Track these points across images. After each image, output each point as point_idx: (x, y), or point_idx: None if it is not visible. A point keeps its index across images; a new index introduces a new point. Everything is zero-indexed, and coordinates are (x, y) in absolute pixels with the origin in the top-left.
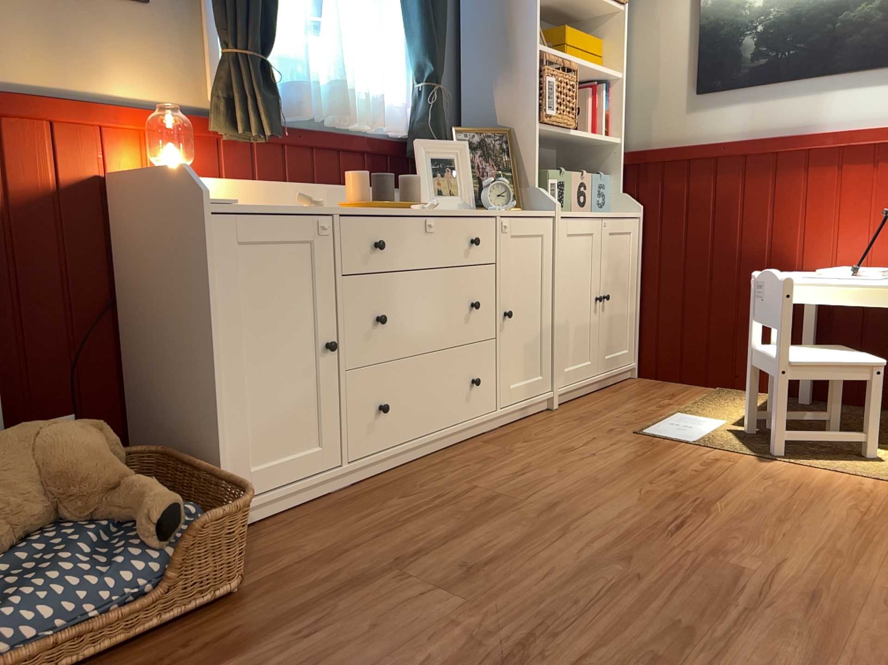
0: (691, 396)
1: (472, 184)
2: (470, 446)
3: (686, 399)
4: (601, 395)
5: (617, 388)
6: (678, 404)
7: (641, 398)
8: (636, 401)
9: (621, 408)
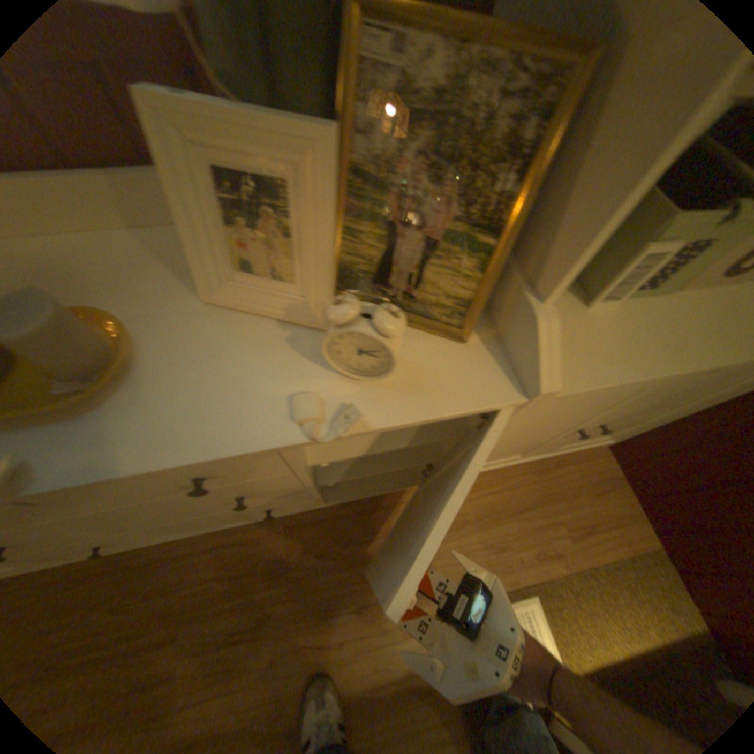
0: (609, 552)
1: (329, 278)
2: (269, 528)
3: (596, 556)
4: (515, 476)
5: (551, 466)
6: (570, 565)
7: (547, 516)
8: (534, 520)
9: (494, 533)
